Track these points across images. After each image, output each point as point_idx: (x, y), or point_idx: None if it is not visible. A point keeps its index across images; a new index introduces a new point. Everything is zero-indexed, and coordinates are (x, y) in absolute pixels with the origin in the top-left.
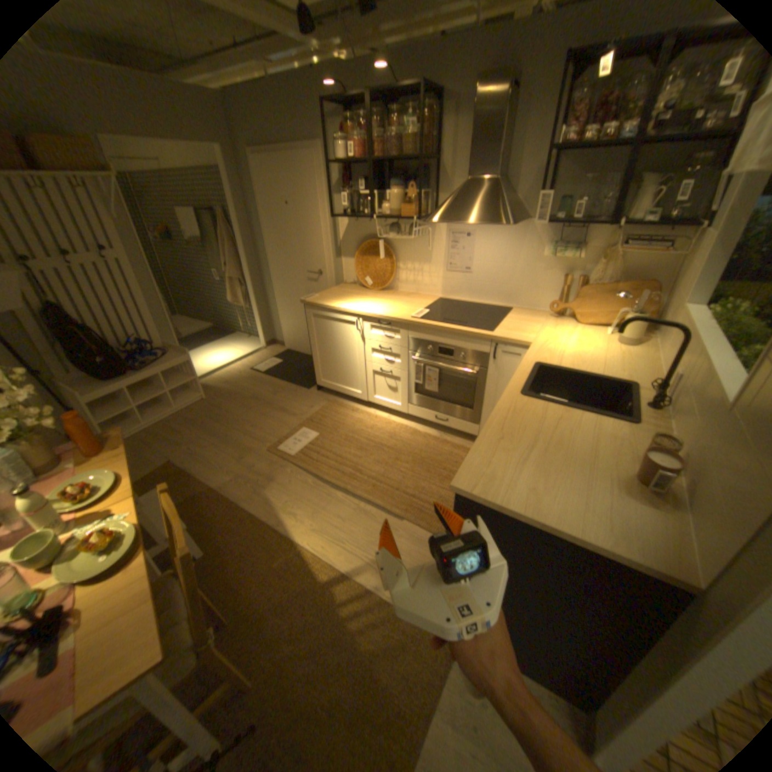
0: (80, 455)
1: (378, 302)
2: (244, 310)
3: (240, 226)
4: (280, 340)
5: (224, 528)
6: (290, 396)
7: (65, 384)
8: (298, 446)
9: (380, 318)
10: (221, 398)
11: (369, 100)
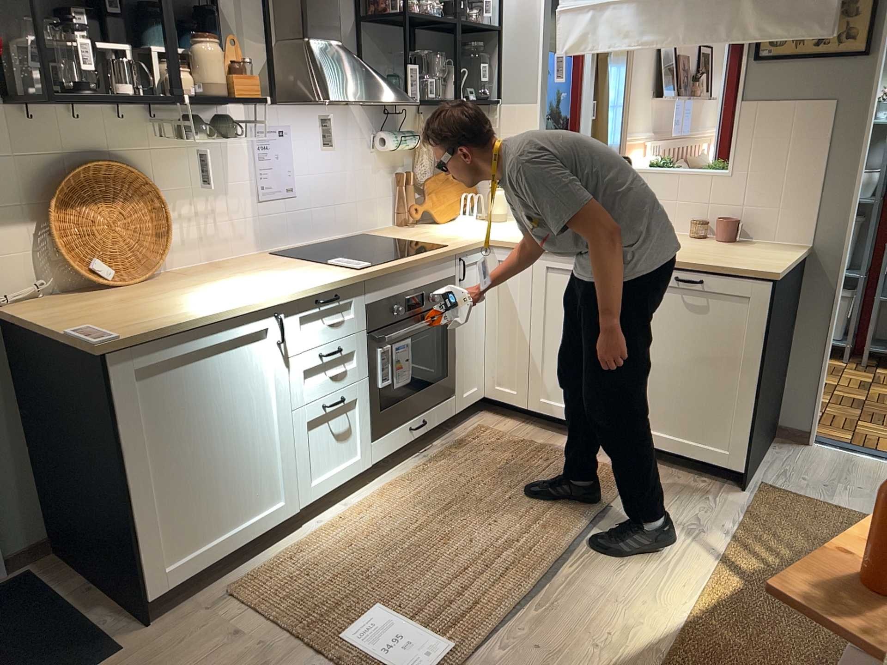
0: None
1: (229, 284)
2: None
3: None
4: None
5: None
6: None
7: None
8: (417, 640)
9: (324, 288)
10: None
11: None
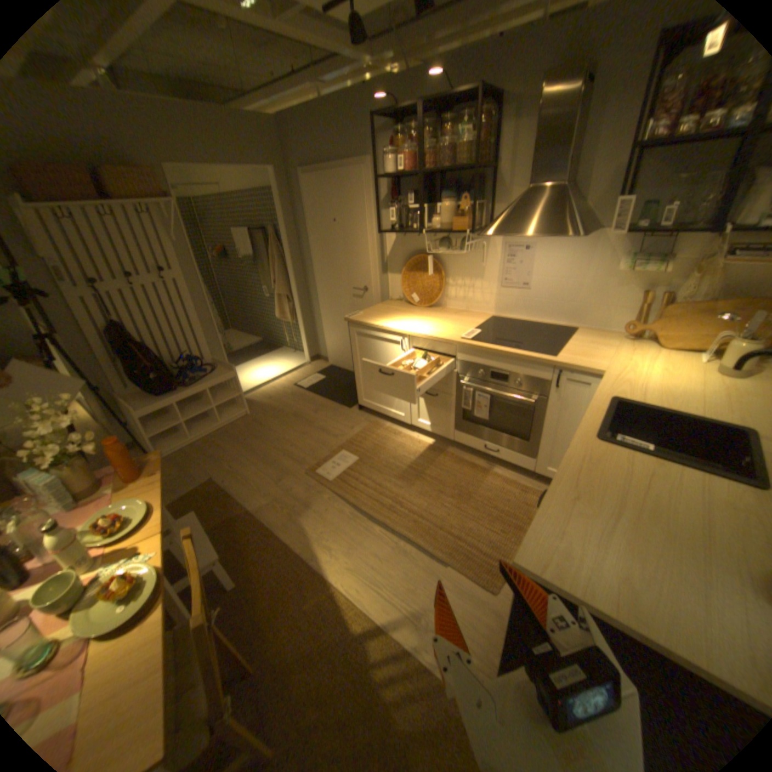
0: (118, 479)
1: (424, 320)
2: (290, 325)
3: (289, 244)
4: (324, 355)
5: (257, 557)
6: (331, 414)
7: (122, 398)
8: (336, 470)
9: (427, 337)
10: (263, 414)
11: (421, 111)
